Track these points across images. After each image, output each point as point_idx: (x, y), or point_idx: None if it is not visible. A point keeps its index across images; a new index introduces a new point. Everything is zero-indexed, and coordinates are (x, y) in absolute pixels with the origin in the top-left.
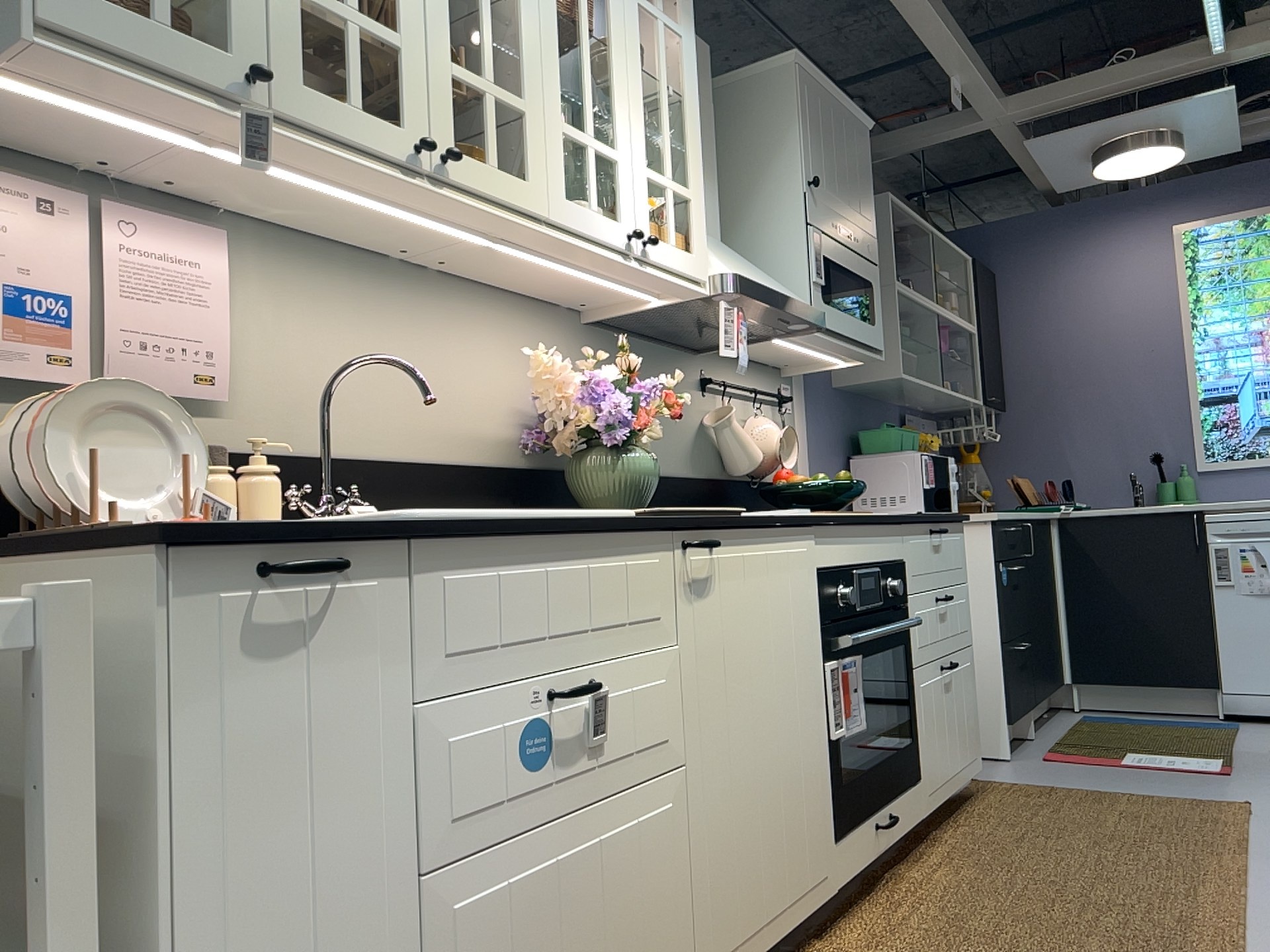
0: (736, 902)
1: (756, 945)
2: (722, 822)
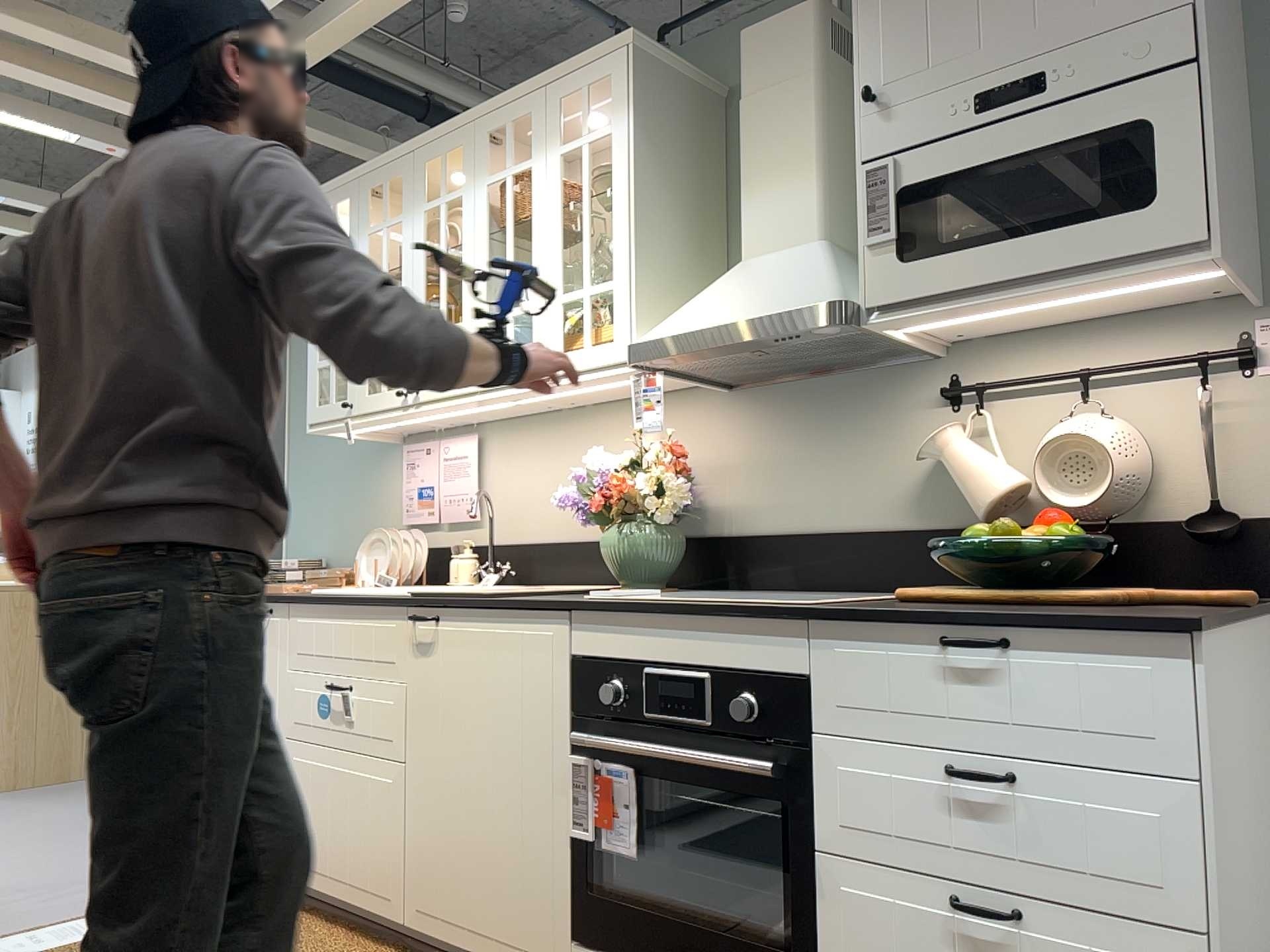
0: (436, 885)
1: (455, 935)
2: (428, 819)
